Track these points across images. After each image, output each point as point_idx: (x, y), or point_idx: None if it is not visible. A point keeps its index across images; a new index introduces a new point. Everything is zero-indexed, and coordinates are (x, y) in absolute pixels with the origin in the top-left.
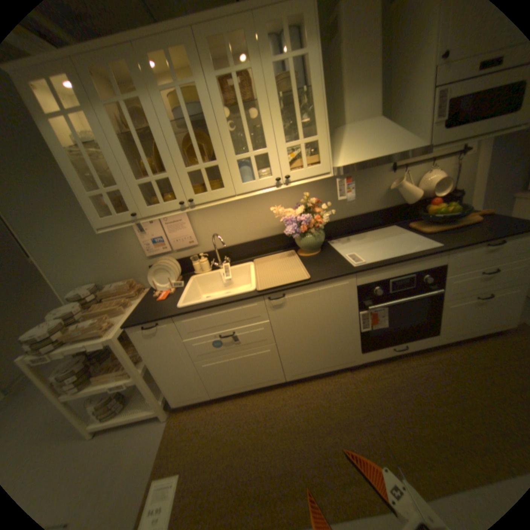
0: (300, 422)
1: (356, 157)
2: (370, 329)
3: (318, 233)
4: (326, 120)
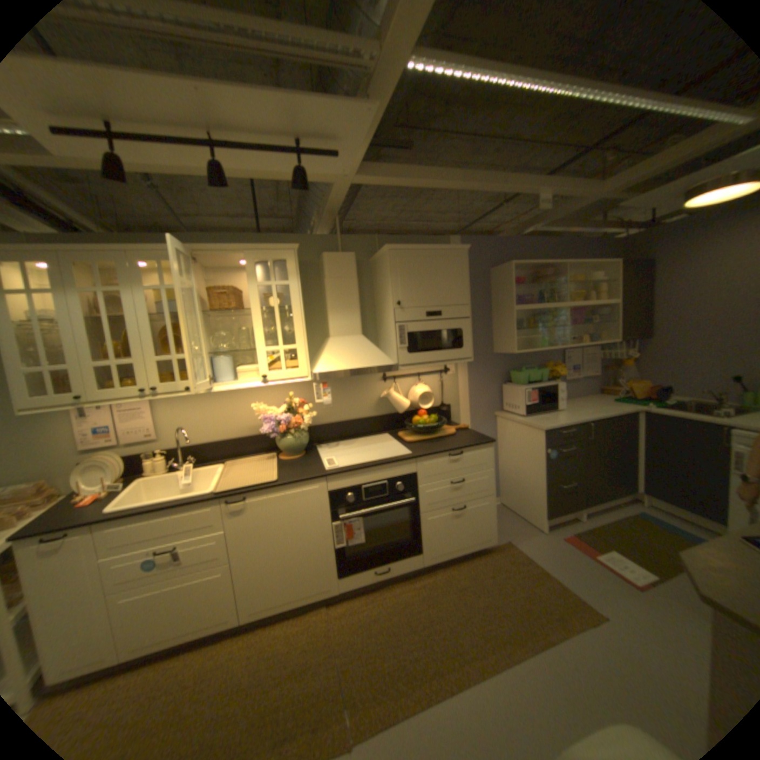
0: (244, 677)
1: (333, 367)
2: (346, 544)
3: (301, 434)
4: (306, 334)
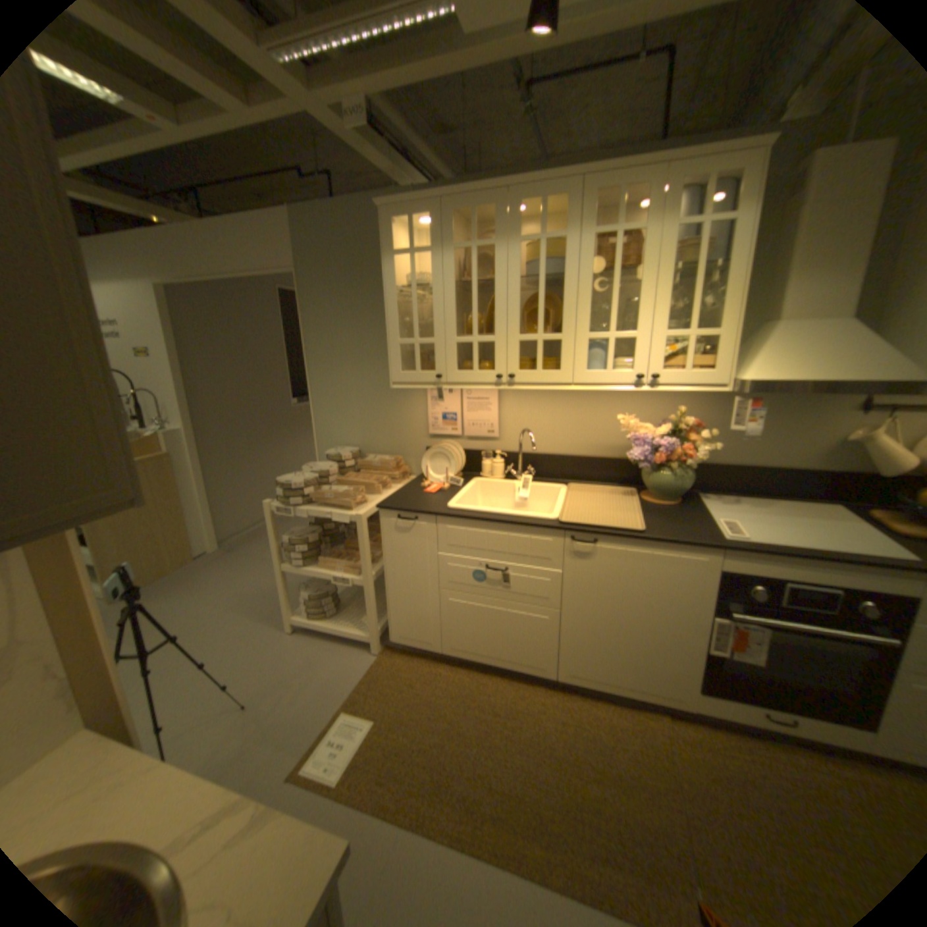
0: (558, 745)
1: (781, 372)
2: (729, 655)
3: (684, 472)
4: (742, 310)
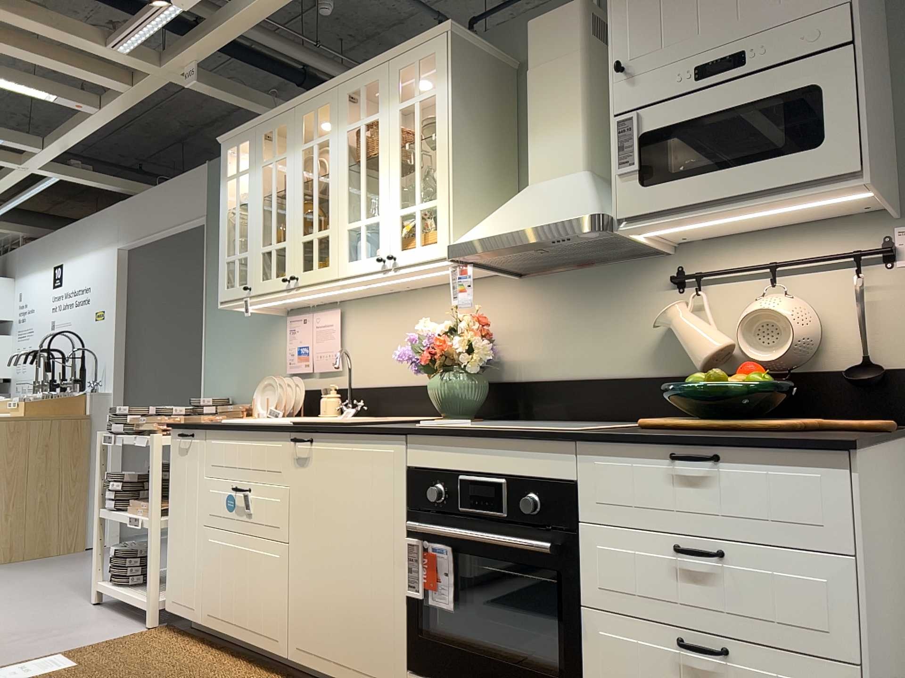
0: None
1: (481, 232)
2: (421, 595)
3: (457, 376)
4: (449, 176)
